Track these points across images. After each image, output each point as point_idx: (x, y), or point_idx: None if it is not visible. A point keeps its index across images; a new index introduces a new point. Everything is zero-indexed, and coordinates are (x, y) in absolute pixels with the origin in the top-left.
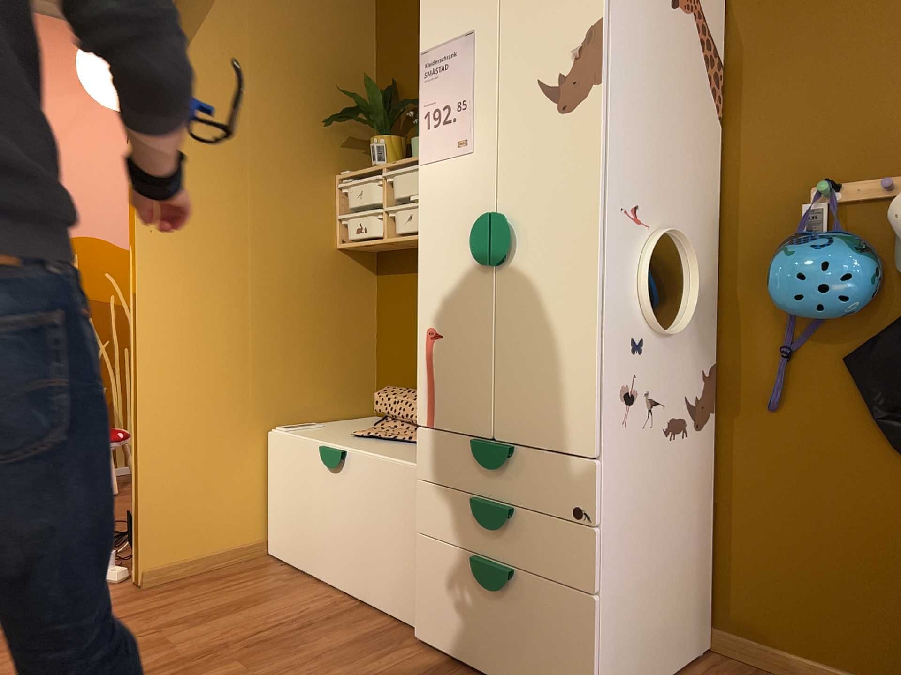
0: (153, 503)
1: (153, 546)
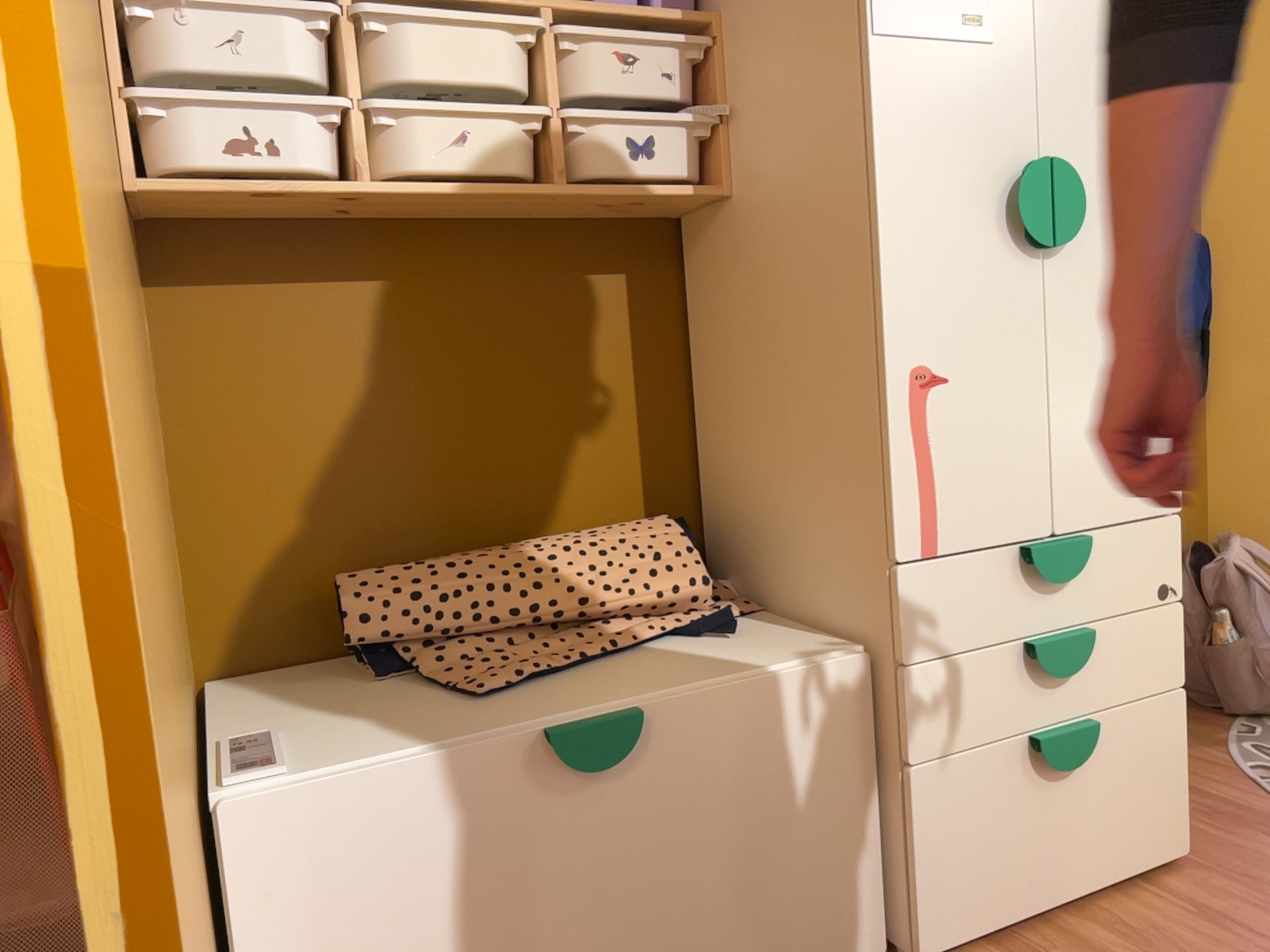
0: None
1: None
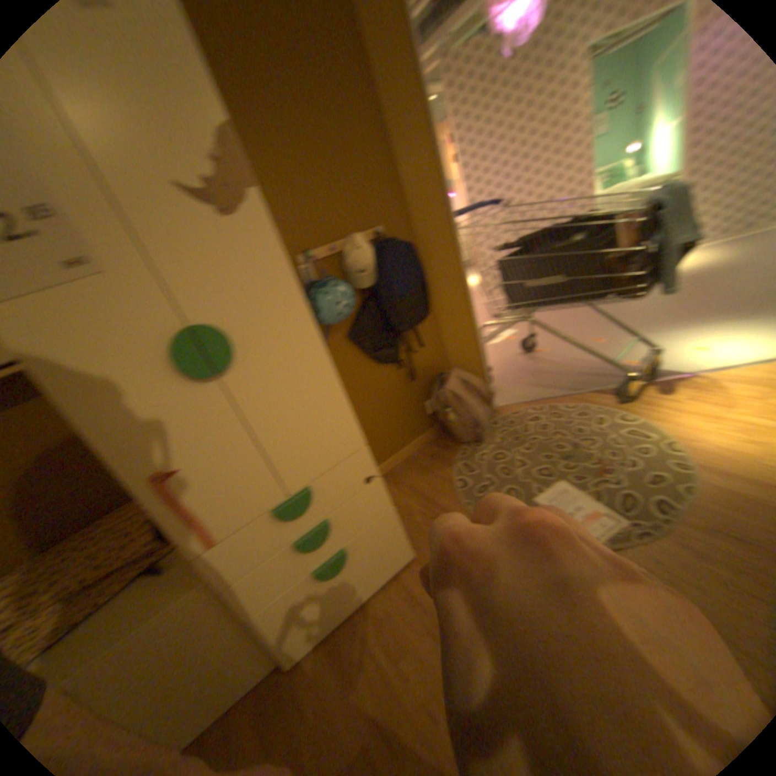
0: None
1: None
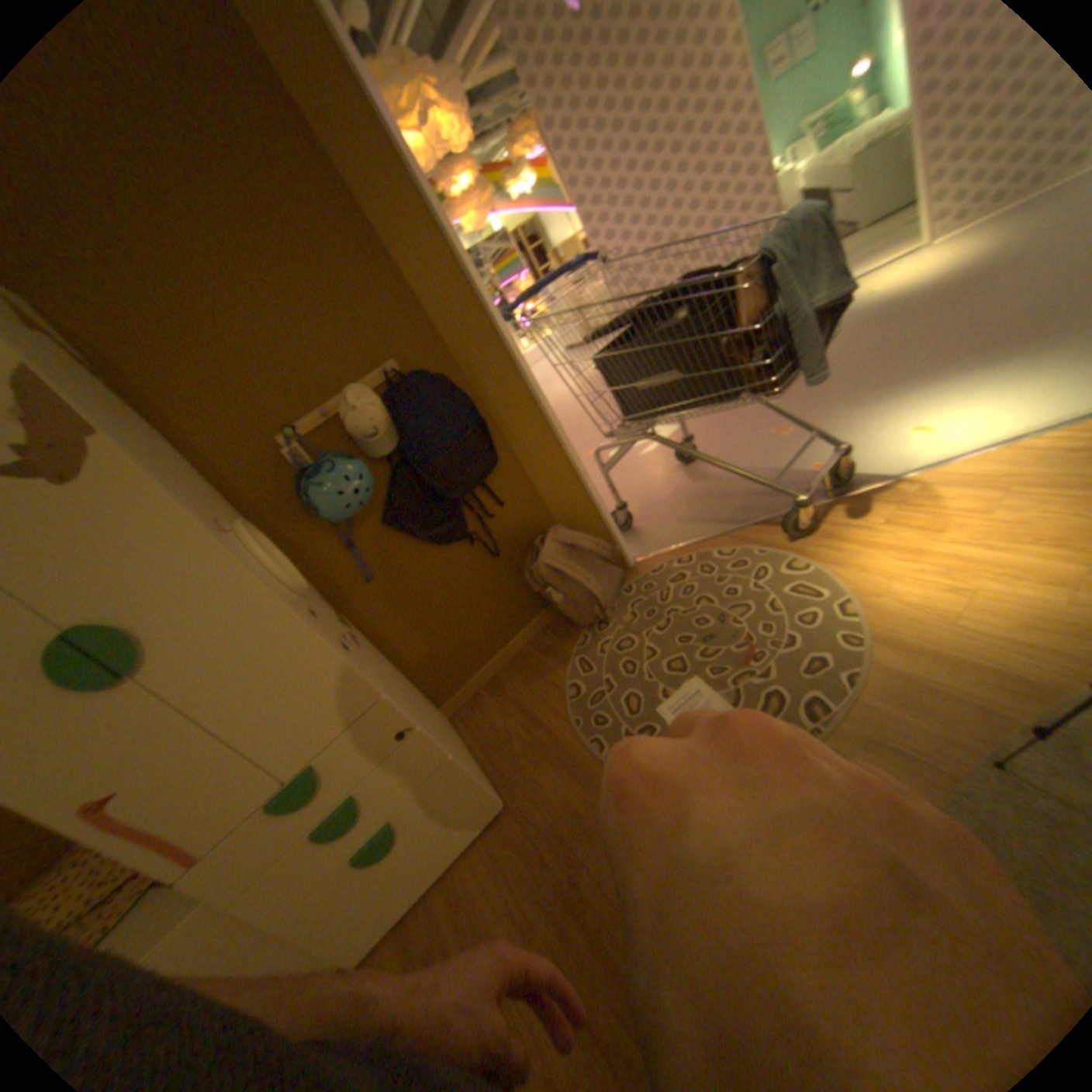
0: None
1: None
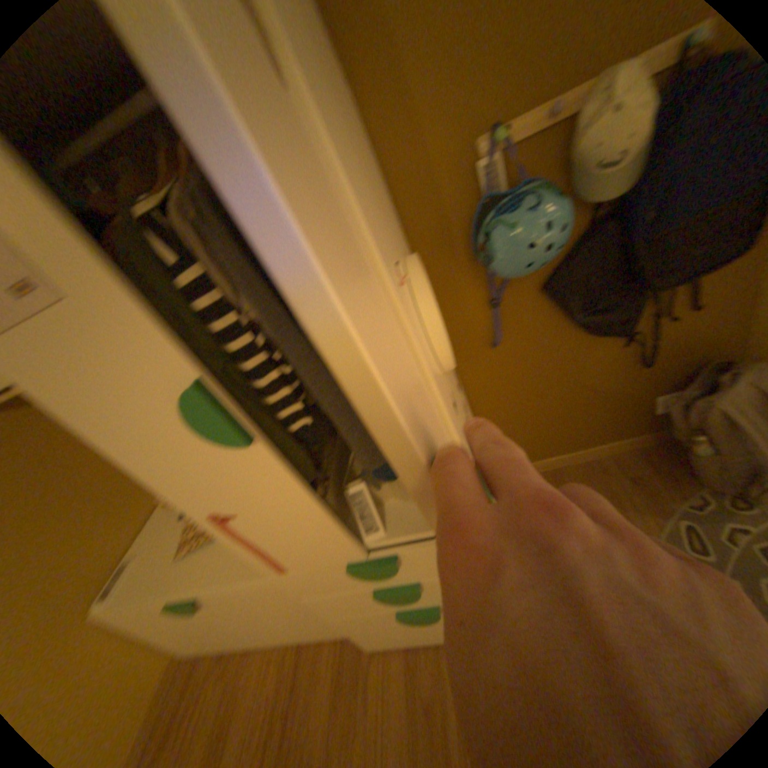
0: None
1: None
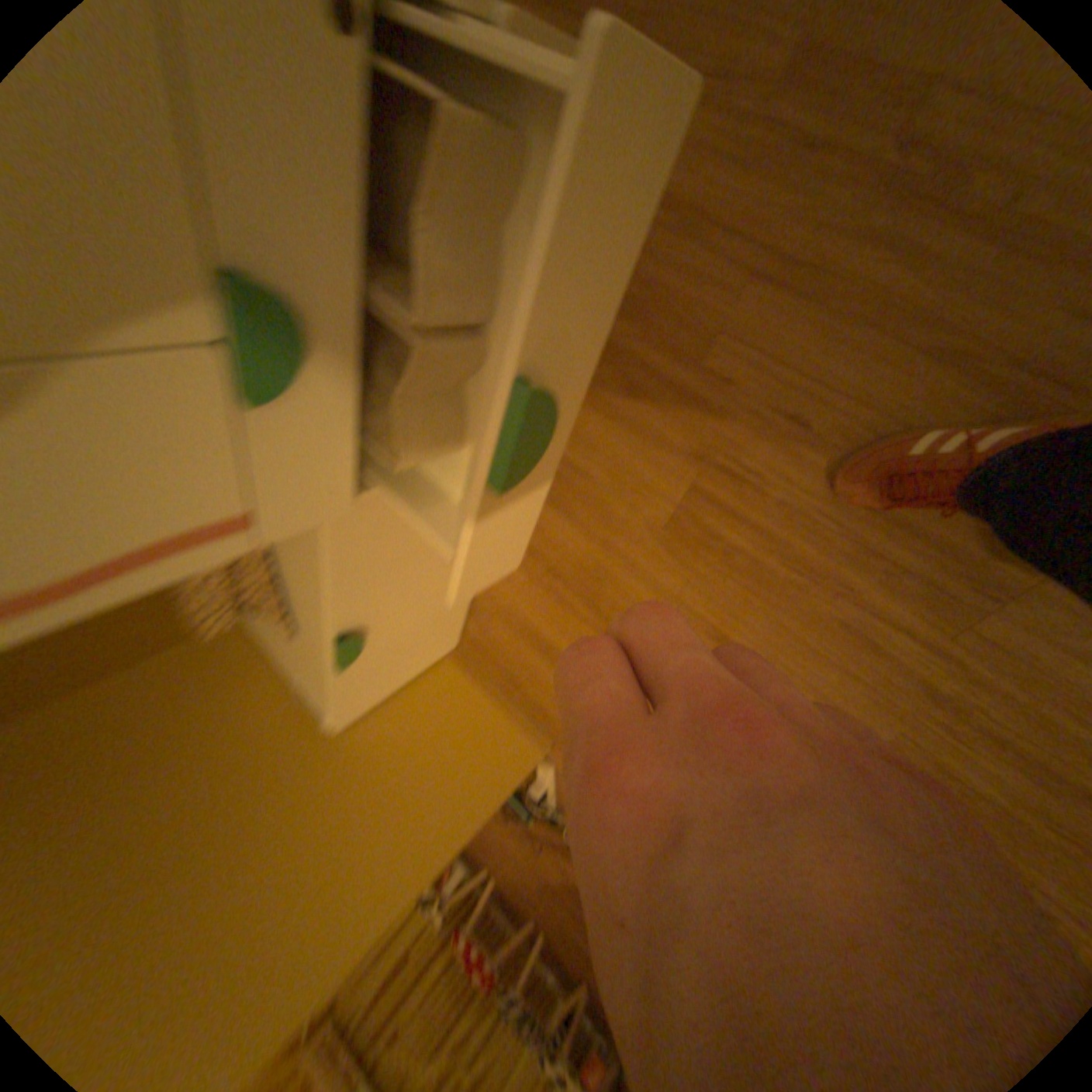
0: (483, 798)
1: (517, 761)
